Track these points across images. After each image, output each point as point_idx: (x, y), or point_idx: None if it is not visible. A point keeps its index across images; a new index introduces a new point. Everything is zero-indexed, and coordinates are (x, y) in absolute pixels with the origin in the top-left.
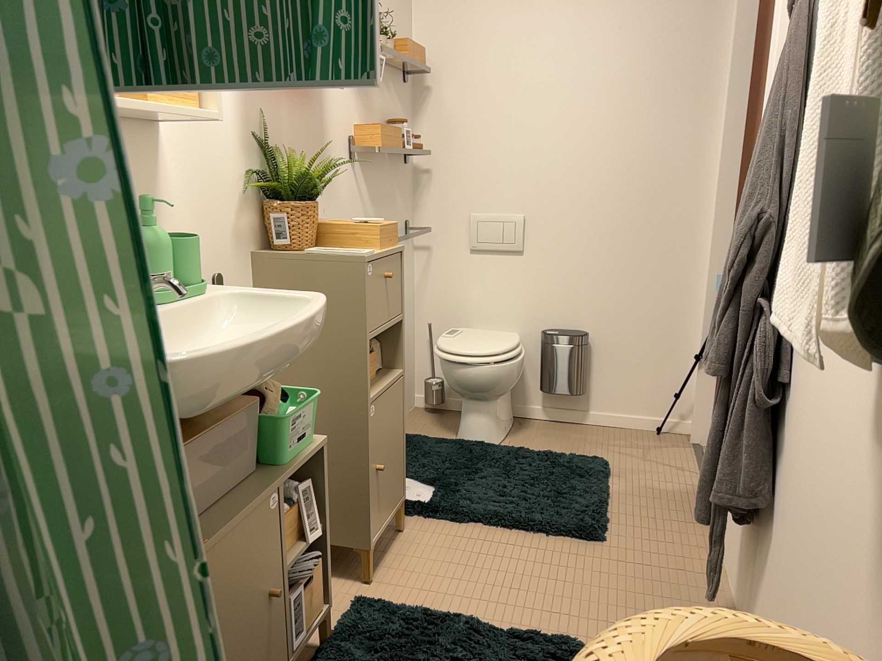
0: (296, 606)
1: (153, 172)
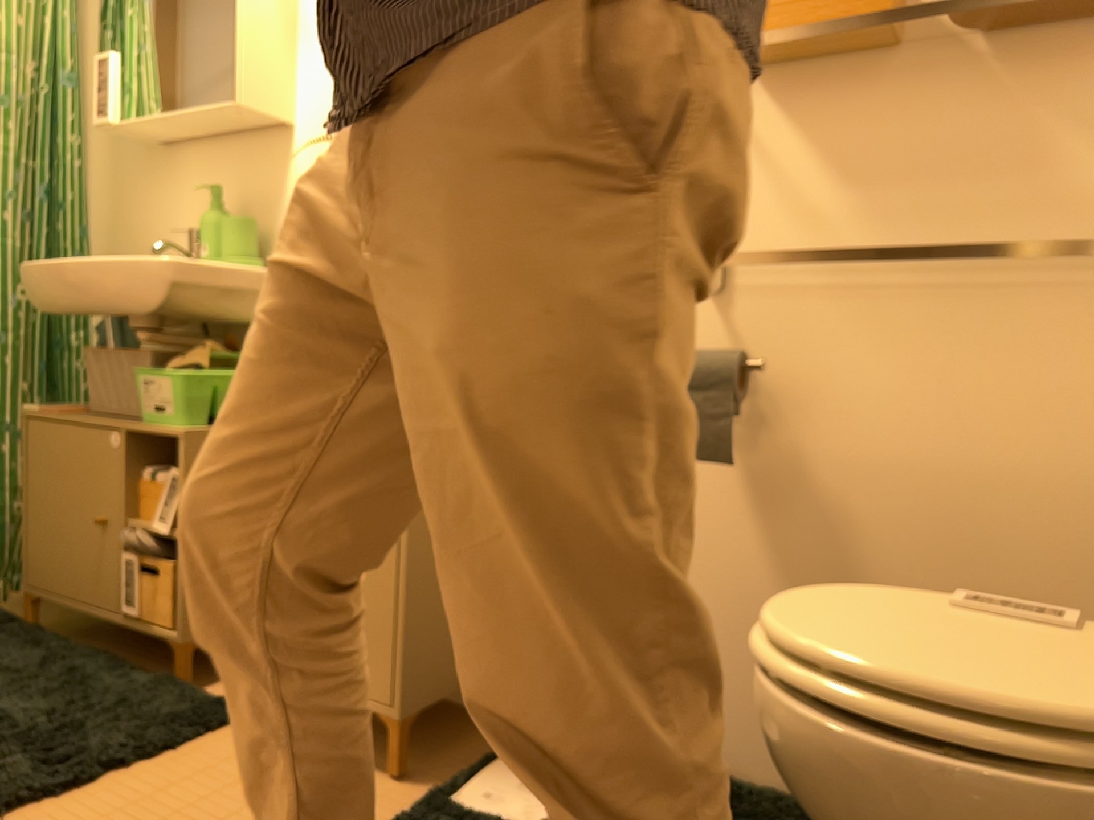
0: (126, 569)
1: (280, 169)
